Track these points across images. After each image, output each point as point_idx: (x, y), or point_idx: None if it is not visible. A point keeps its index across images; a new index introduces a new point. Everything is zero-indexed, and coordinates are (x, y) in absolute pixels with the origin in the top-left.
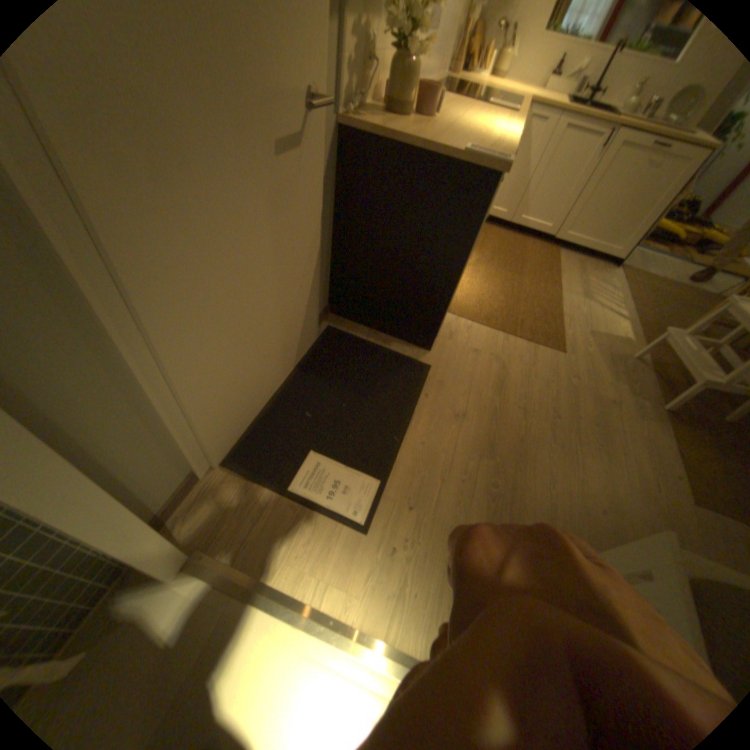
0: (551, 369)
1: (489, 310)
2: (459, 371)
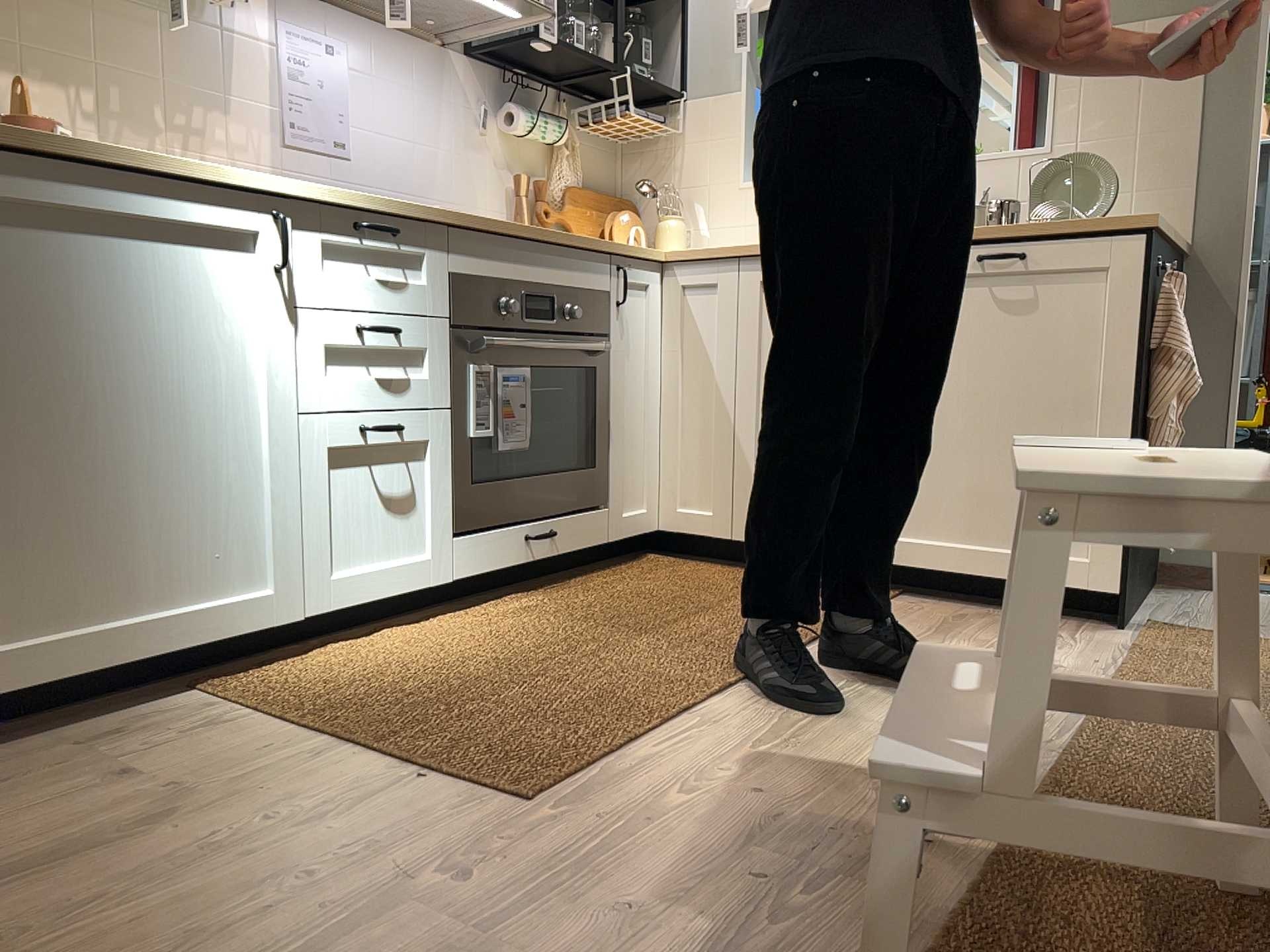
0: (365, 846)
1: (368, 692)
2: None
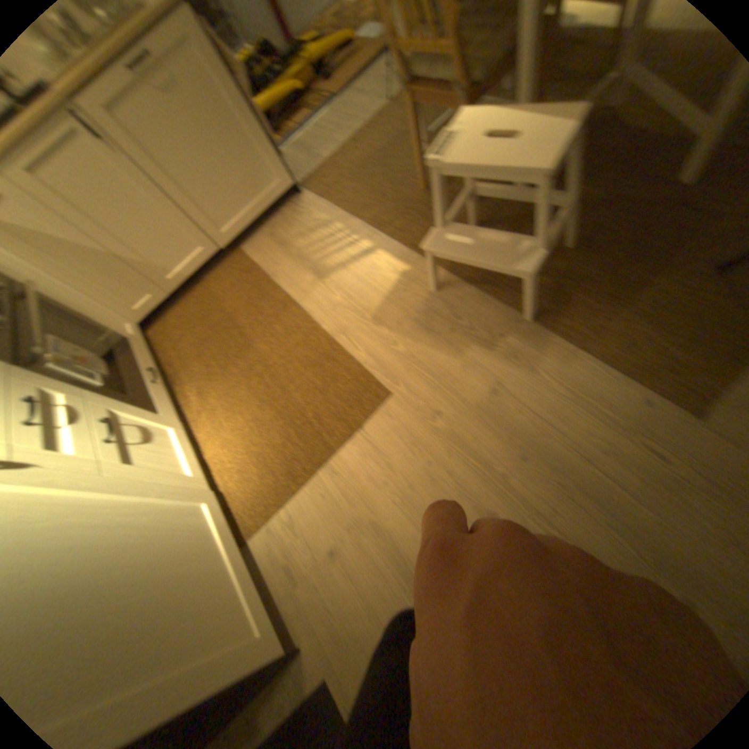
0: (410, 444)
1: (280, 457)
2: (356, 625)
